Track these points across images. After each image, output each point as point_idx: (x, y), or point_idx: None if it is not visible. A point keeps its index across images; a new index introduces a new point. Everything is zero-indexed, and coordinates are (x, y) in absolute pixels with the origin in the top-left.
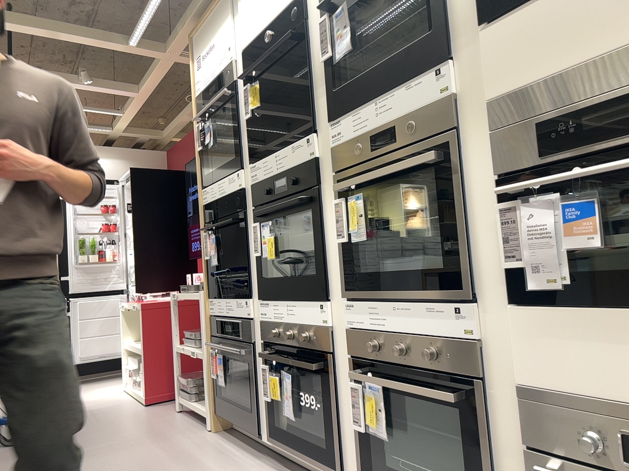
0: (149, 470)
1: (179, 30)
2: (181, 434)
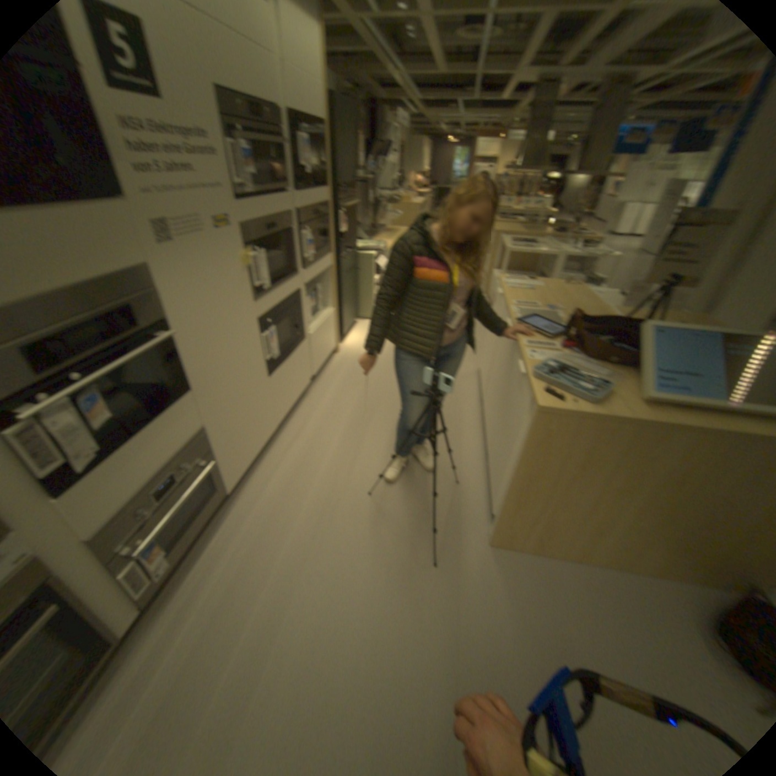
0: None
1: None
2: None
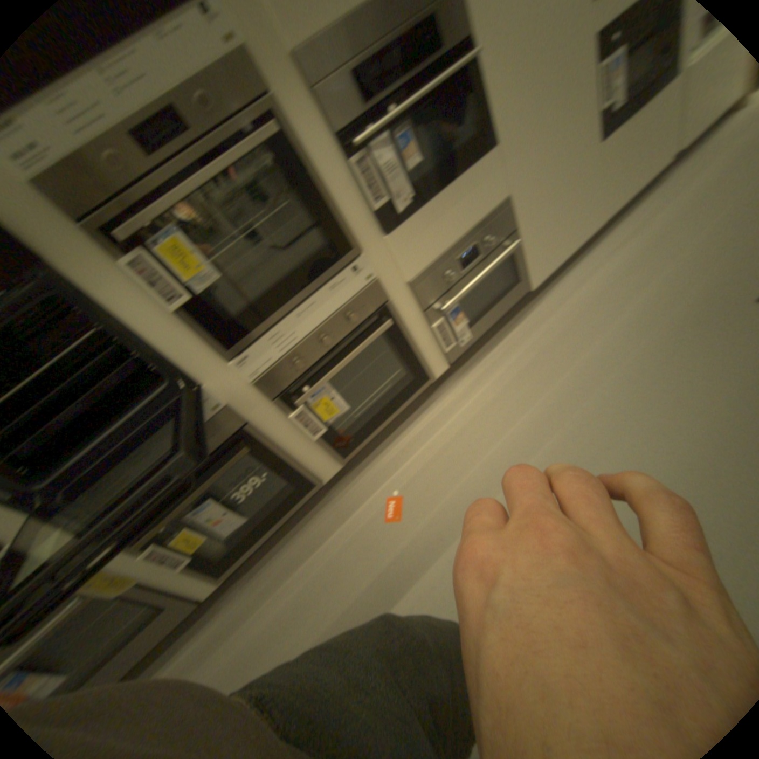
0: None
1: None
2: None
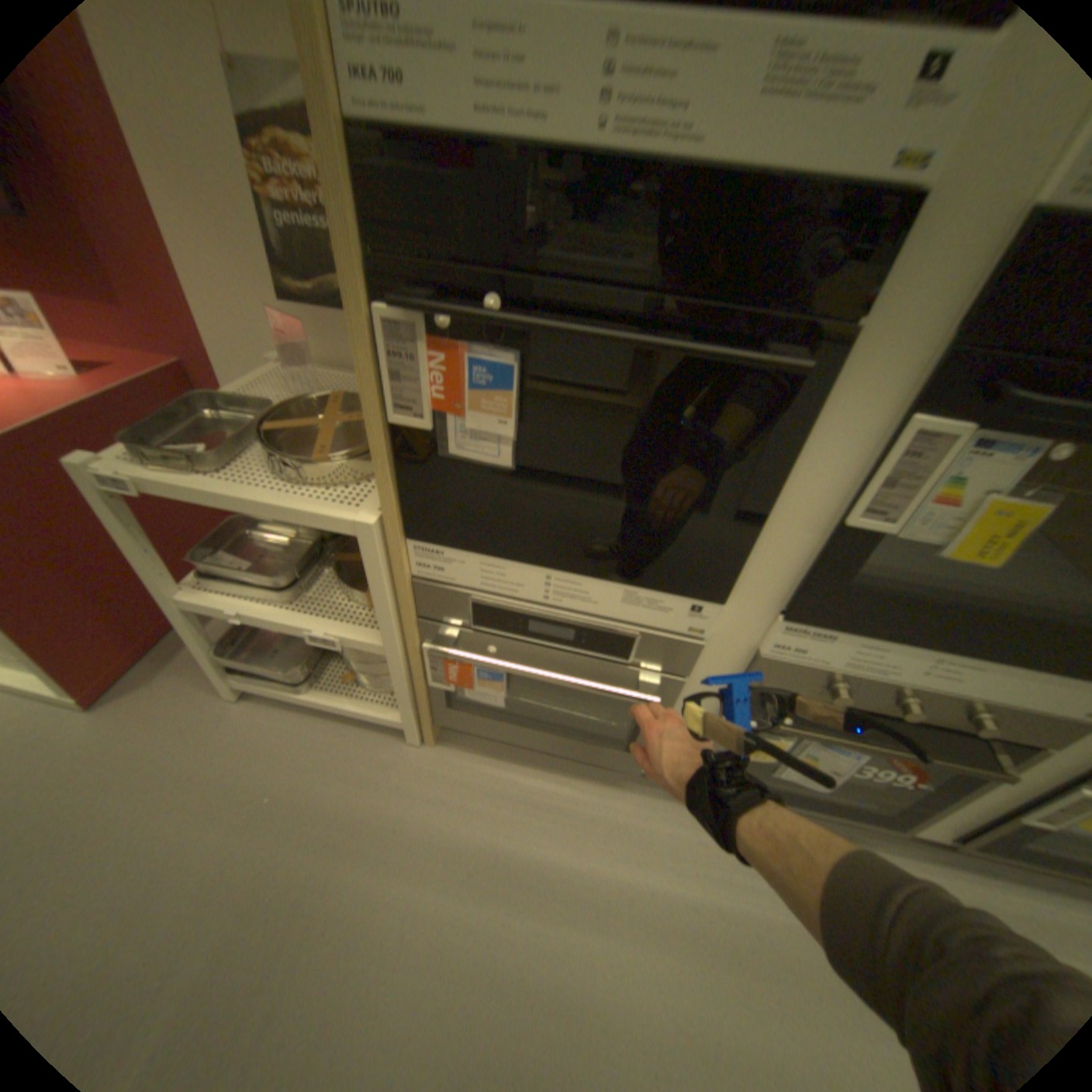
0: (480, 975)
1: None
2: (366, 789)
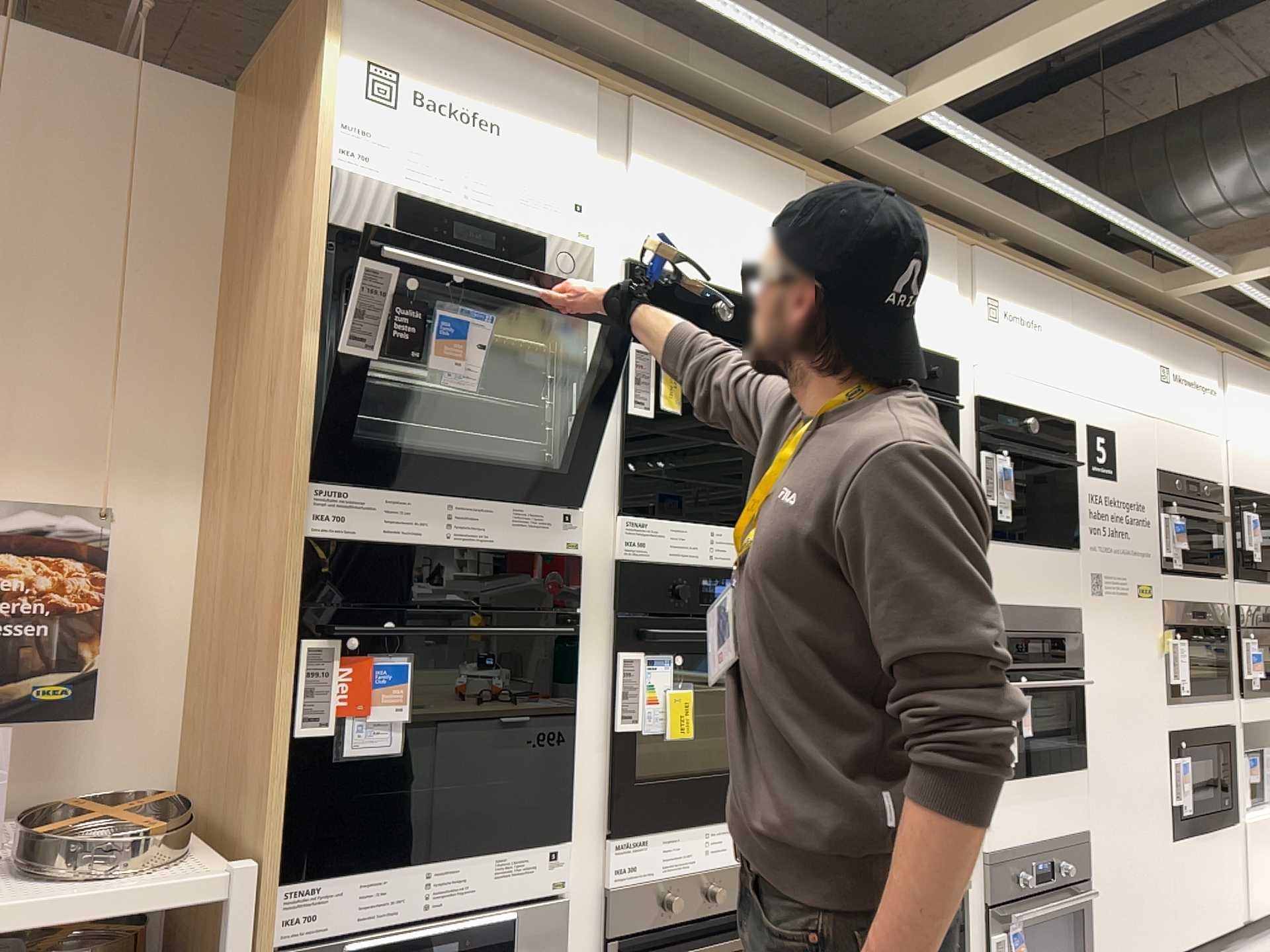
0: None
1: None
2: None
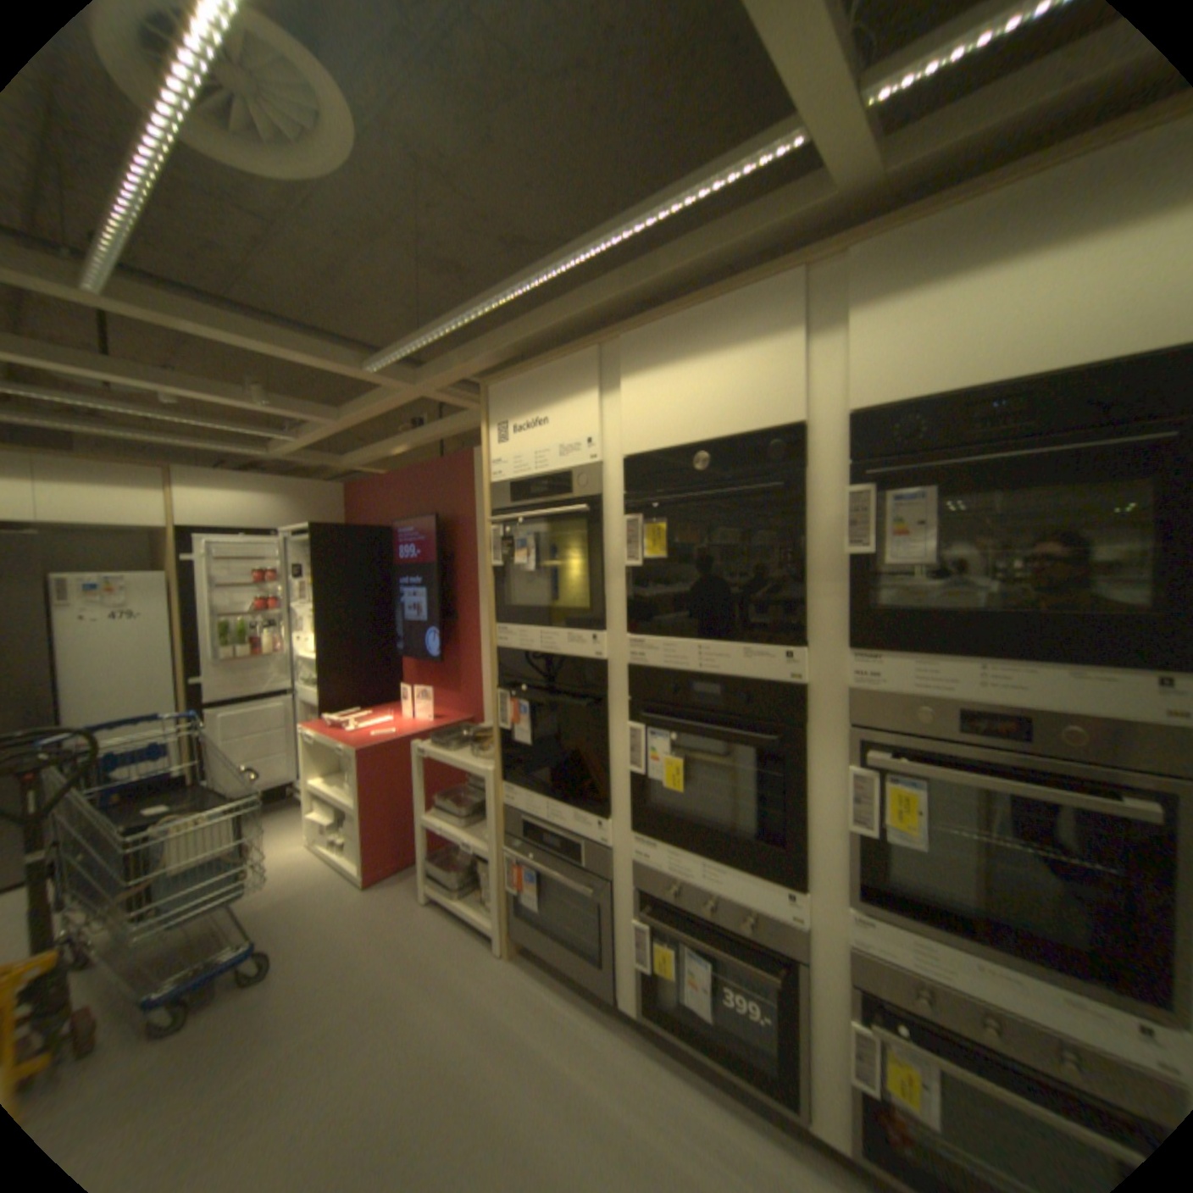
0: (459, 1089)
1: (452, 361)
2: (458, 973)
